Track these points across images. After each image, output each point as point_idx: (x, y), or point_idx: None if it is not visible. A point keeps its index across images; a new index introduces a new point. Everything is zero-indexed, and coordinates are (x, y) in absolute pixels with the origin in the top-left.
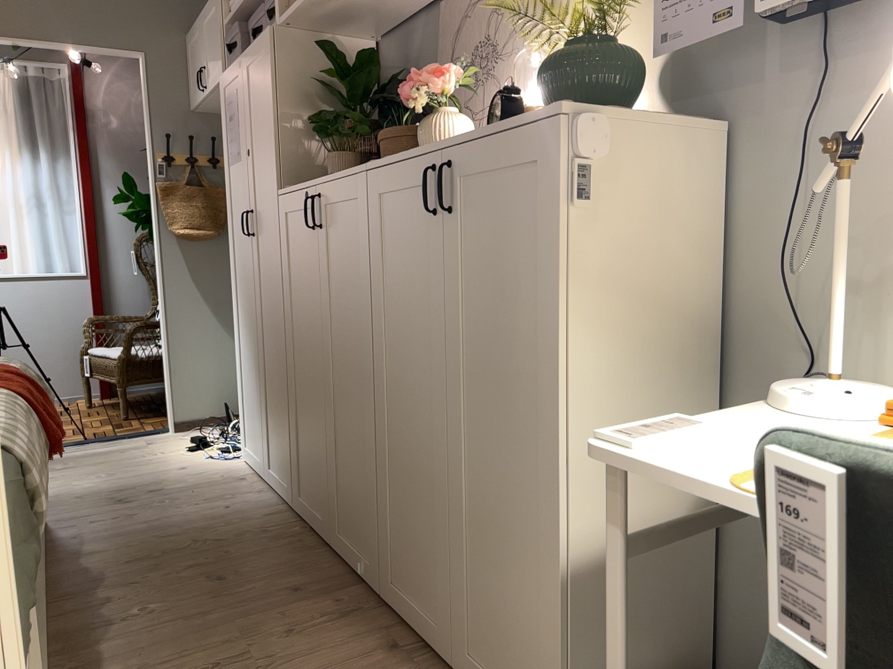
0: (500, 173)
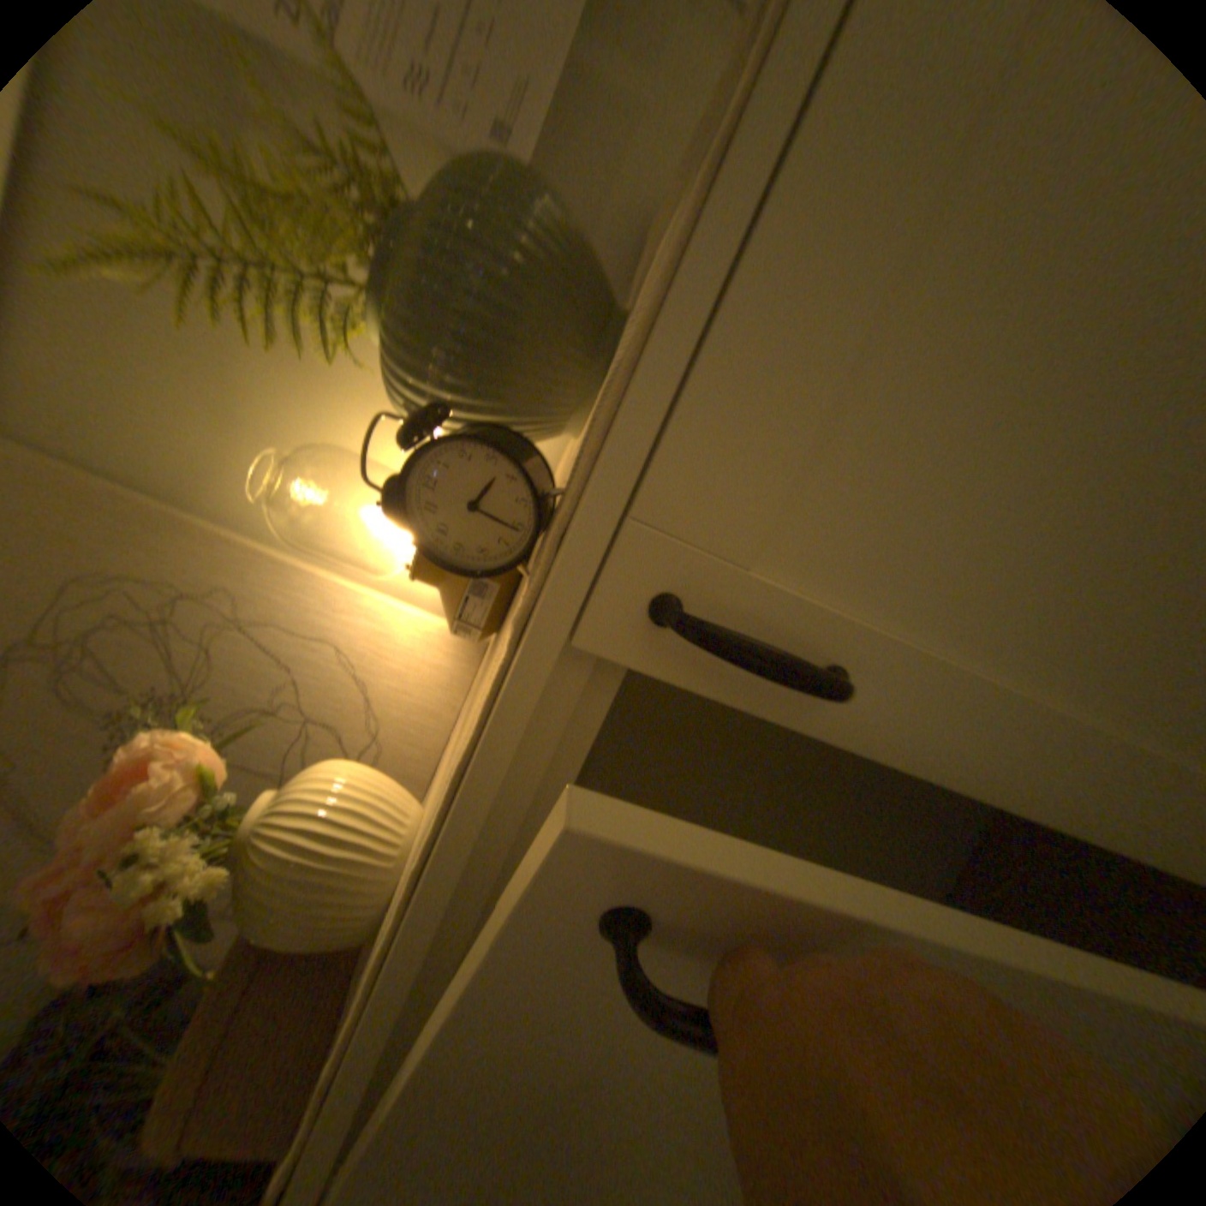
0: (915, 282)
